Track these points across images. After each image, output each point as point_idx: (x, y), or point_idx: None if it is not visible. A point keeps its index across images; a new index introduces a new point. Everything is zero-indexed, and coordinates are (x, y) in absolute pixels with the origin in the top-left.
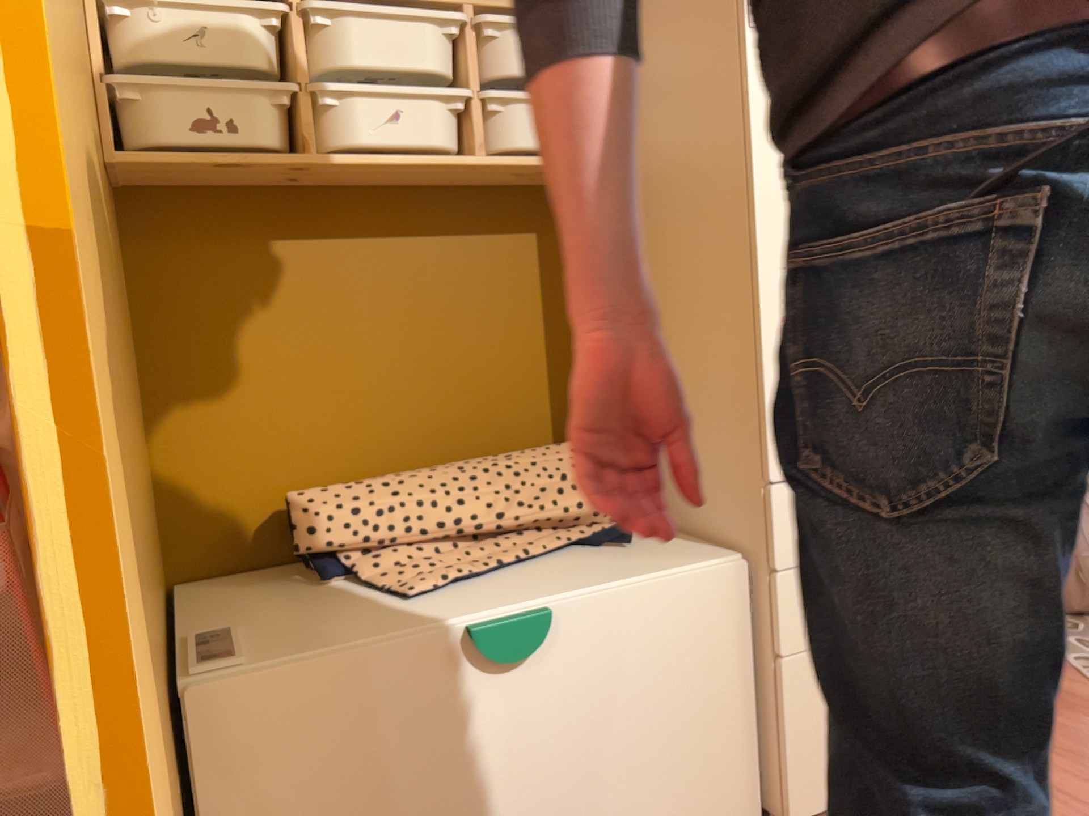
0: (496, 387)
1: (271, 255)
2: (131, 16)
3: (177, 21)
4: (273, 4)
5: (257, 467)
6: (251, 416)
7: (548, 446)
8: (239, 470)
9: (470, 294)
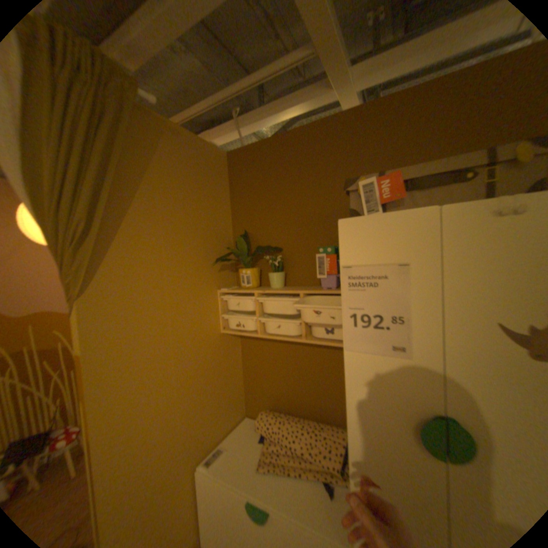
0: (329, 398)
1: (268, 345)
2: (226, 300)
3: (233, 301)
4: (249, 298)
5: (263, 396)
6: (262, 383)
7: (338, 430)
8: (260, 395)
9: (321, 367)
